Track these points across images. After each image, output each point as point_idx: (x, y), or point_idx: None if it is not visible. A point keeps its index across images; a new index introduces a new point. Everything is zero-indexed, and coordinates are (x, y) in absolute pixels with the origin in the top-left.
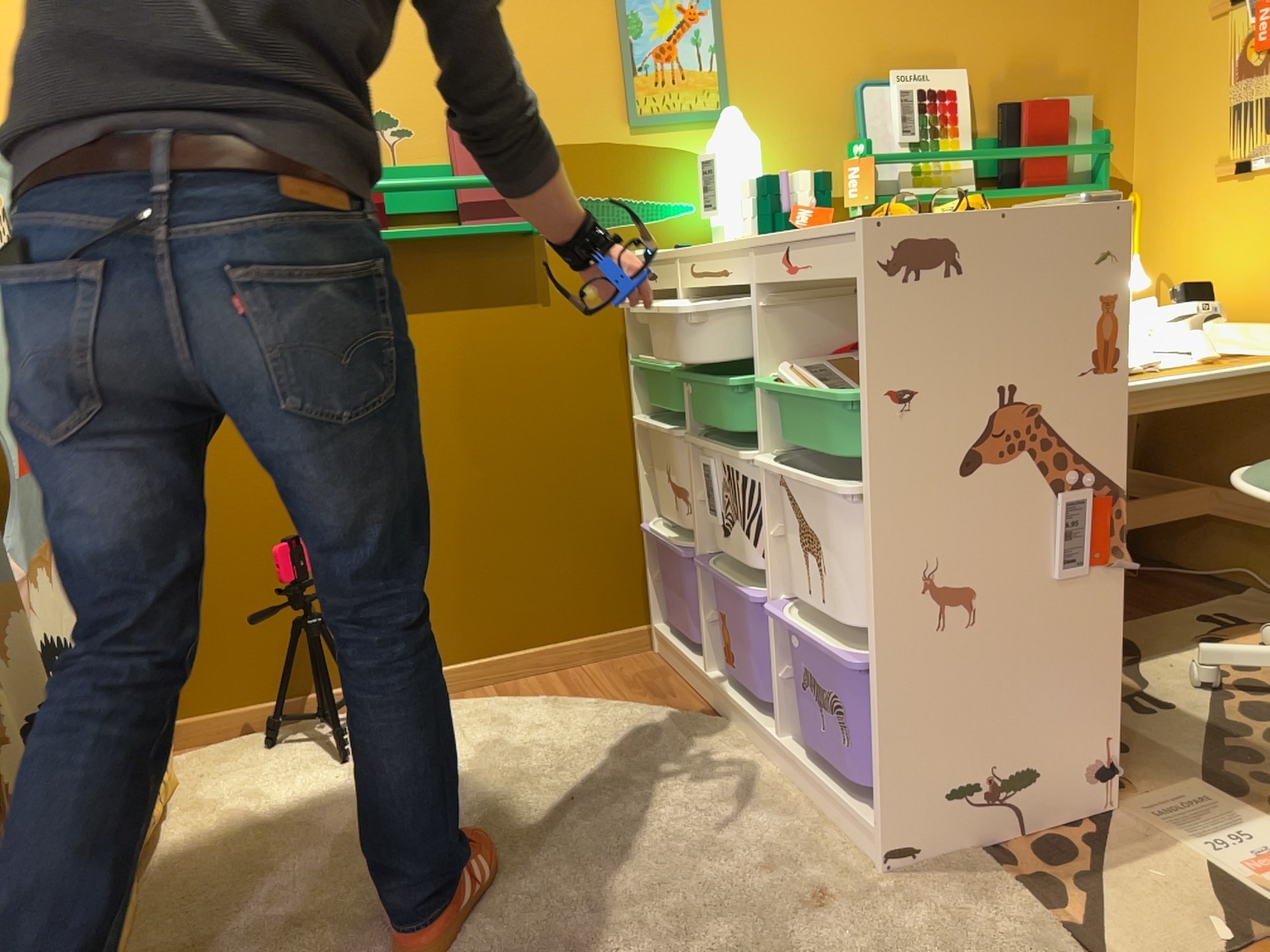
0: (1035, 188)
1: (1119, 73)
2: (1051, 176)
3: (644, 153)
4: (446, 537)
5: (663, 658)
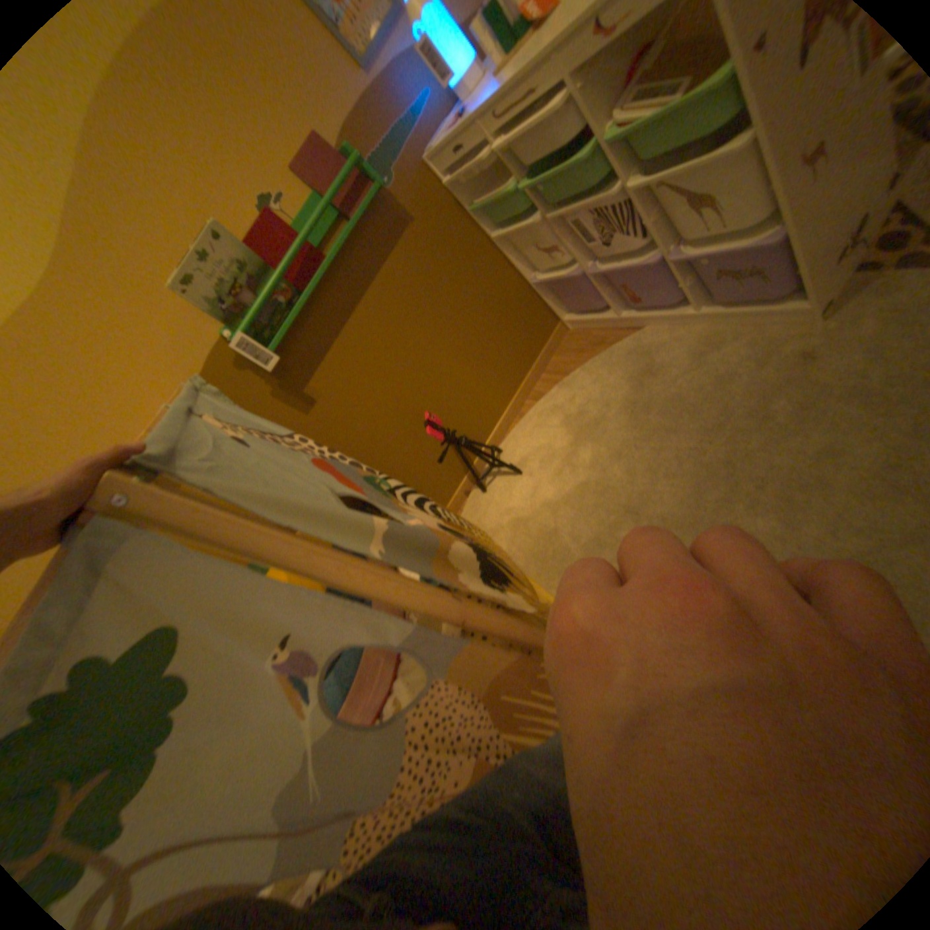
0: None
1: None
2: None
3: (381, 80)
4: (466, 366)
5: (580, 328)
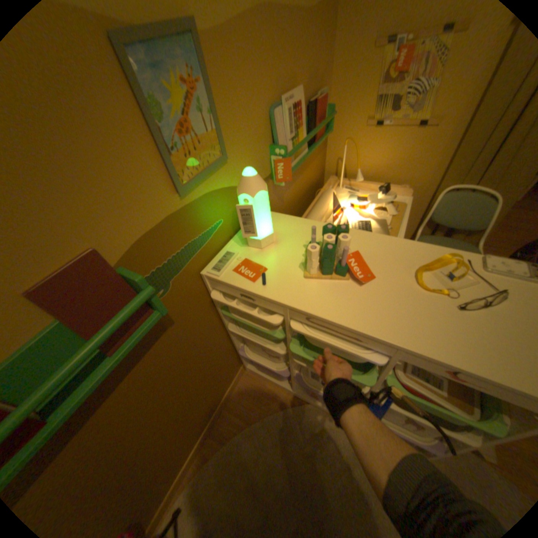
0: (320, 139)
1: (330, 68)
2: (322, 131)
3: (192, 207)
4: (172, 436)
5: (255, 375)
